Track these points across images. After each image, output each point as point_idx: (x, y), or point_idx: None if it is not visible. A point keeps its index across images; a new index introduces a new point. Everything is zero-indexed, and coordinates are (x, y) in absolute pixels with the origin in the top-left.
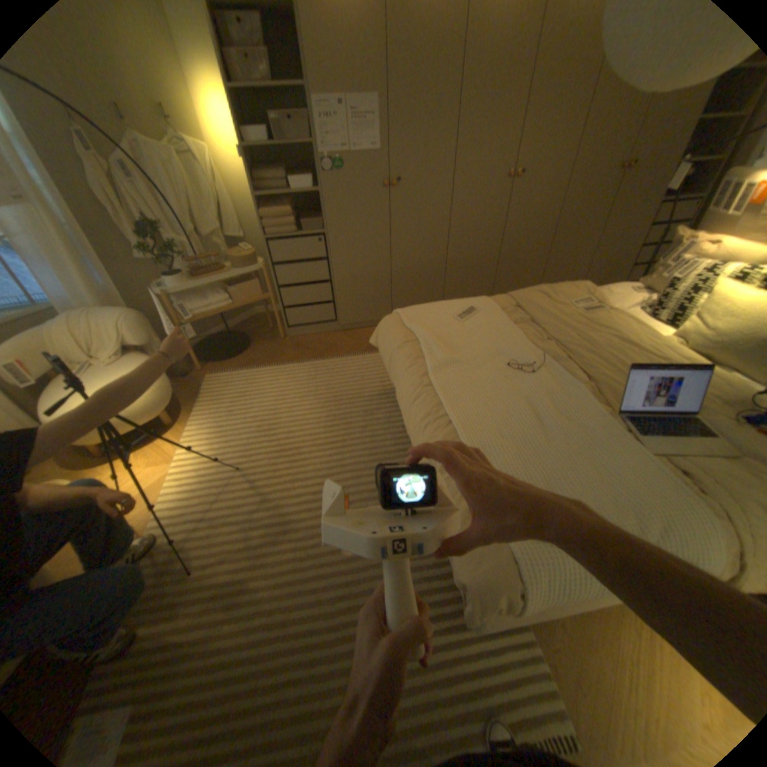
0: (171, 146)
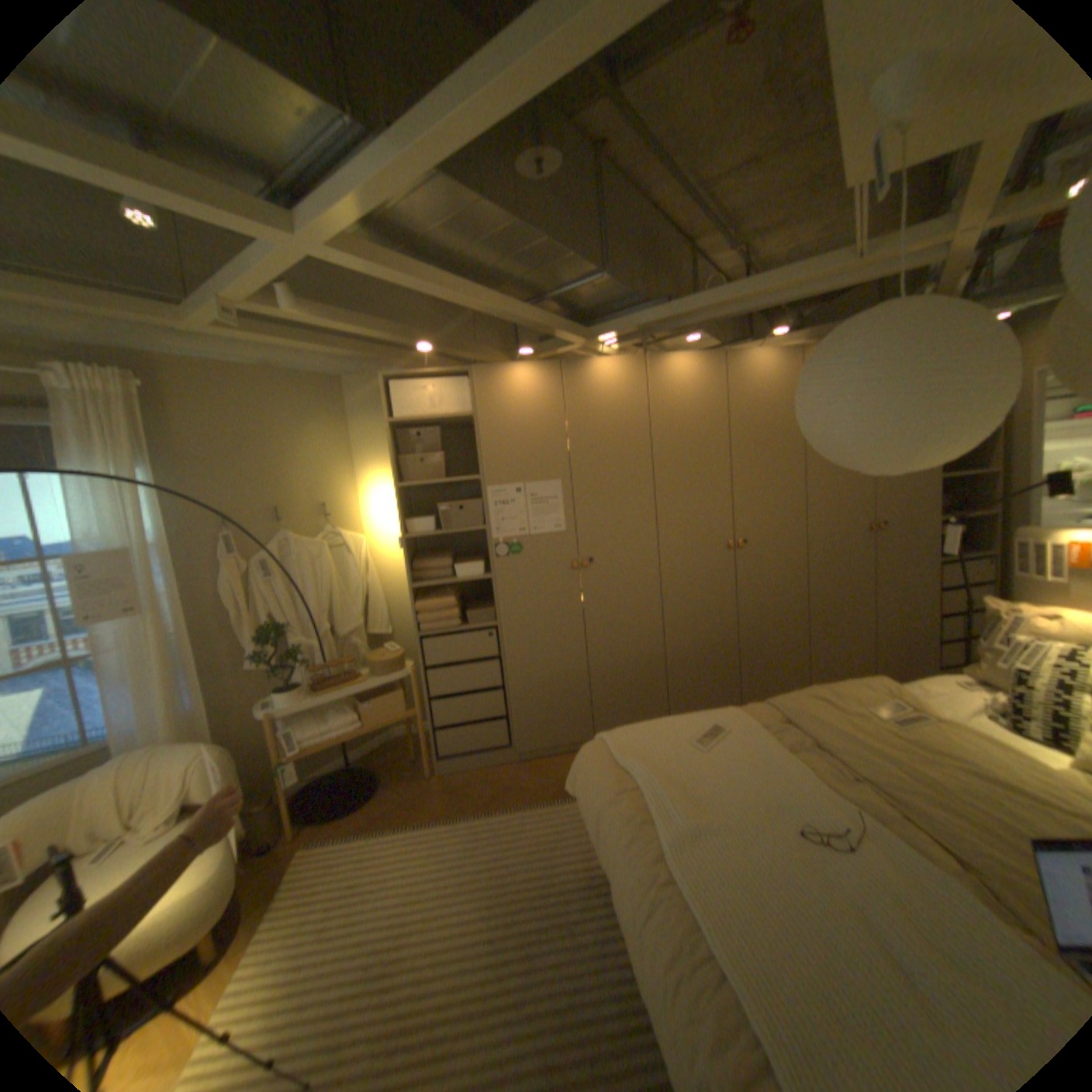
0: (325, 542)
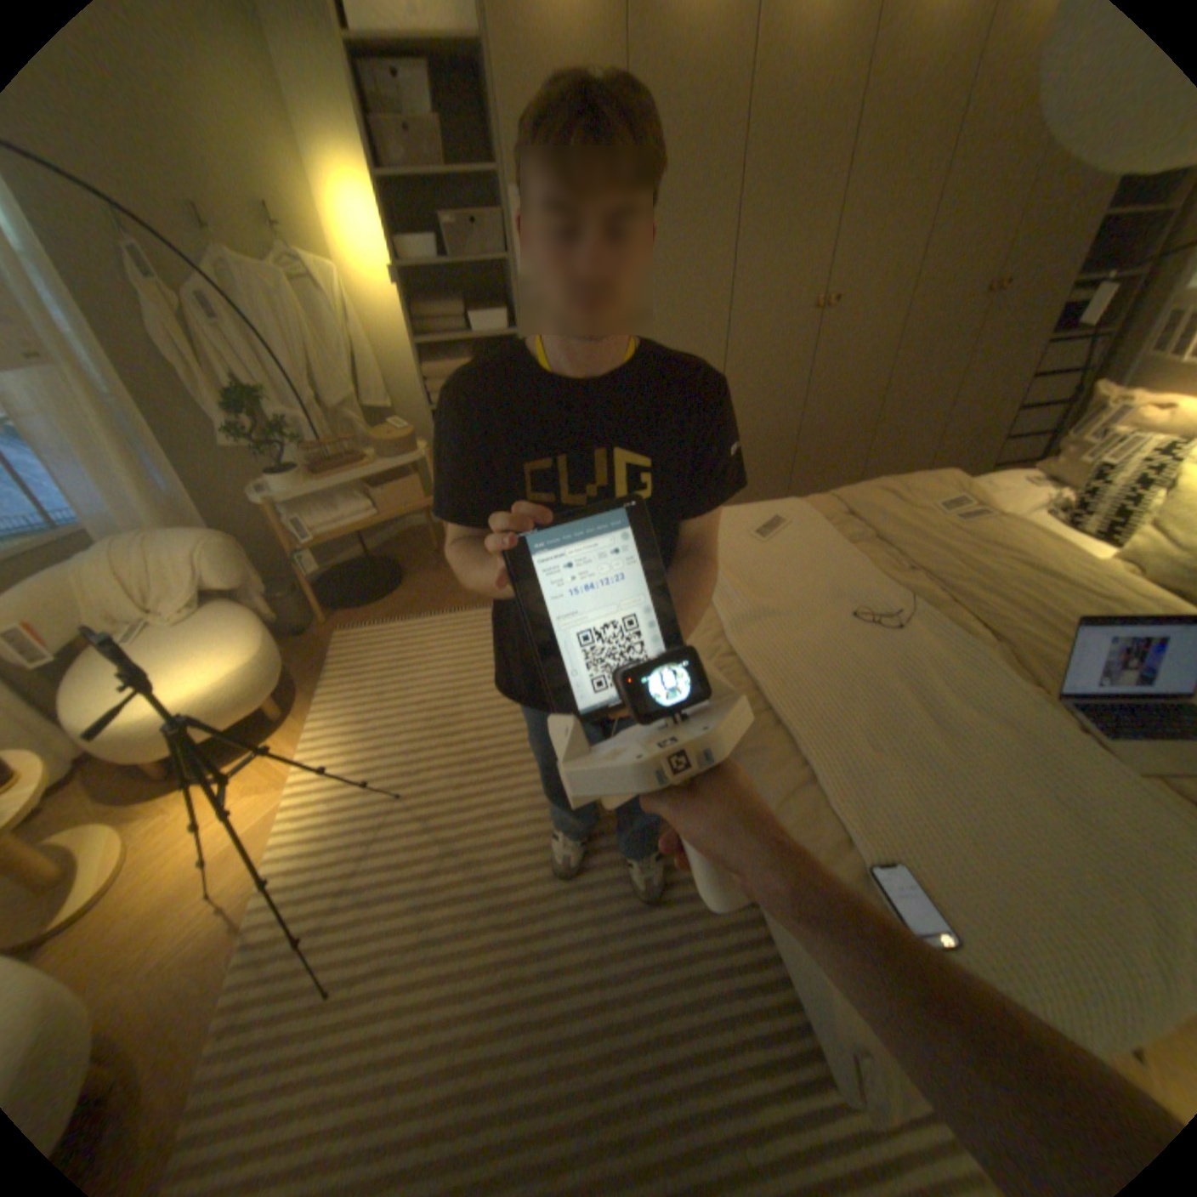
0: (278, 268)
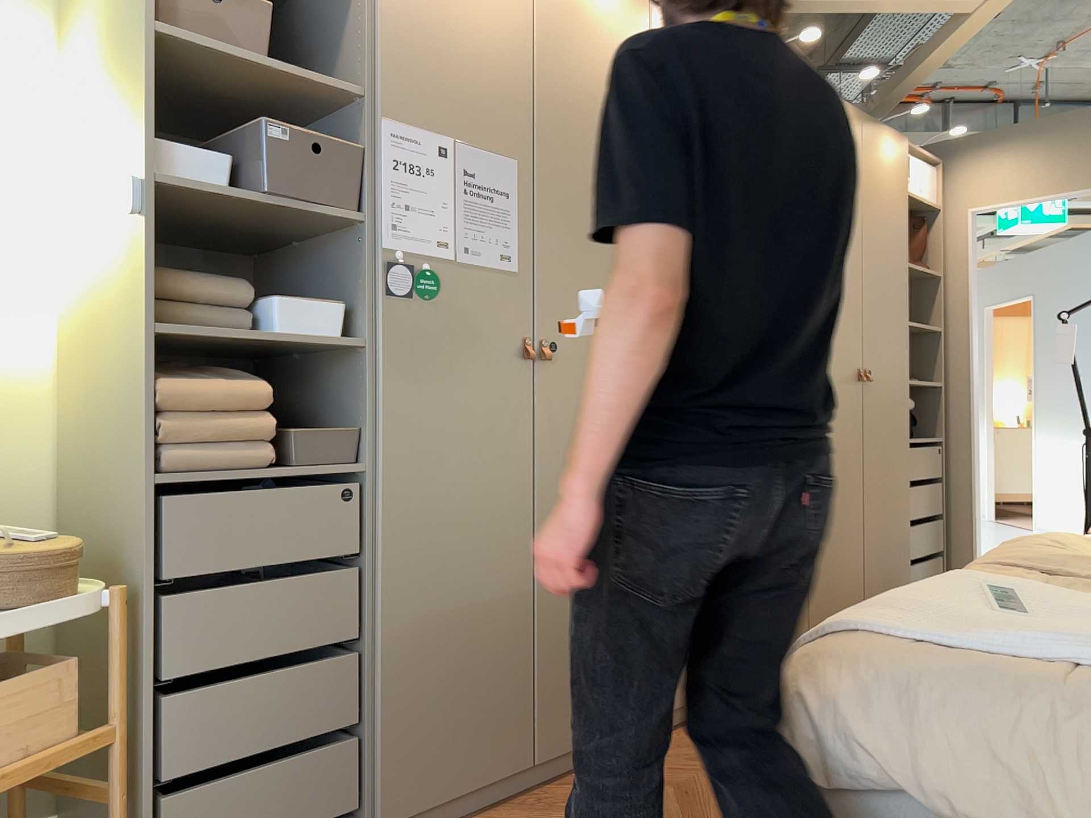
0: None
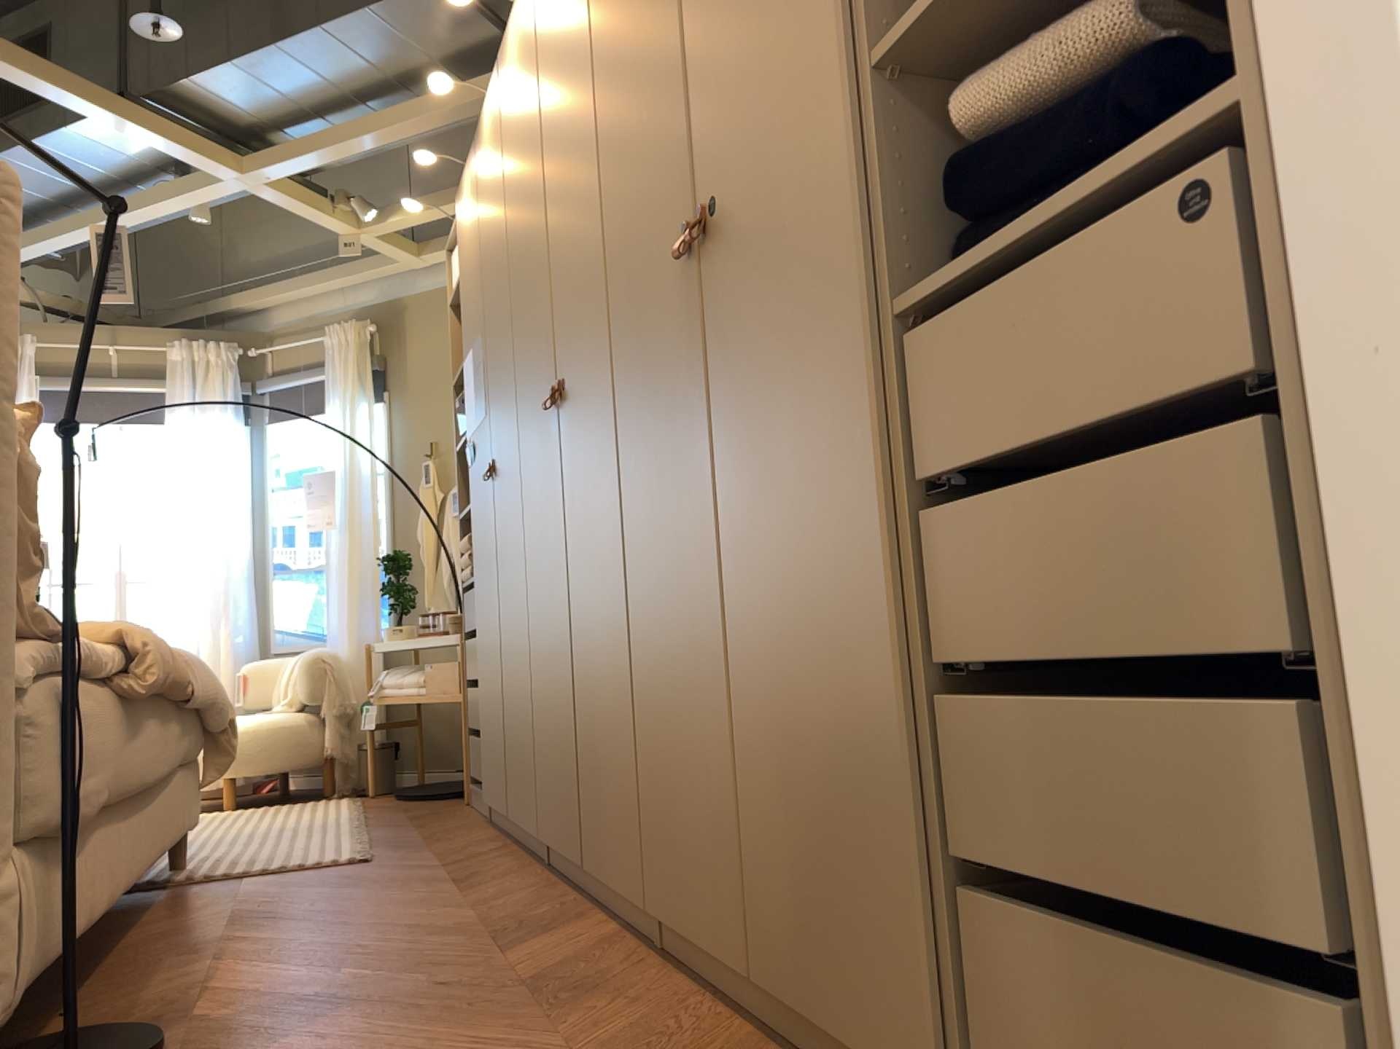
0: None
